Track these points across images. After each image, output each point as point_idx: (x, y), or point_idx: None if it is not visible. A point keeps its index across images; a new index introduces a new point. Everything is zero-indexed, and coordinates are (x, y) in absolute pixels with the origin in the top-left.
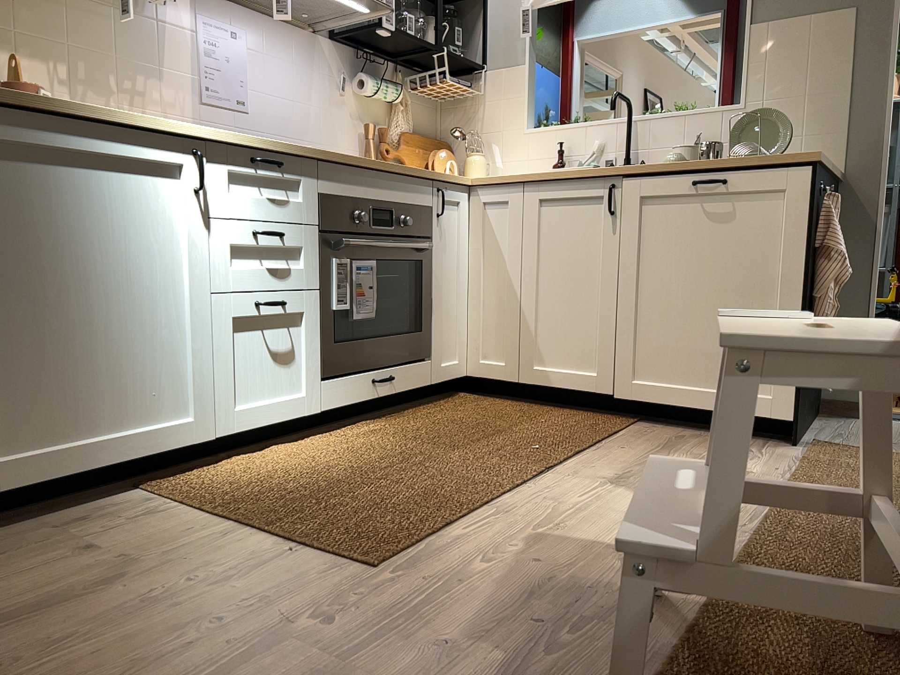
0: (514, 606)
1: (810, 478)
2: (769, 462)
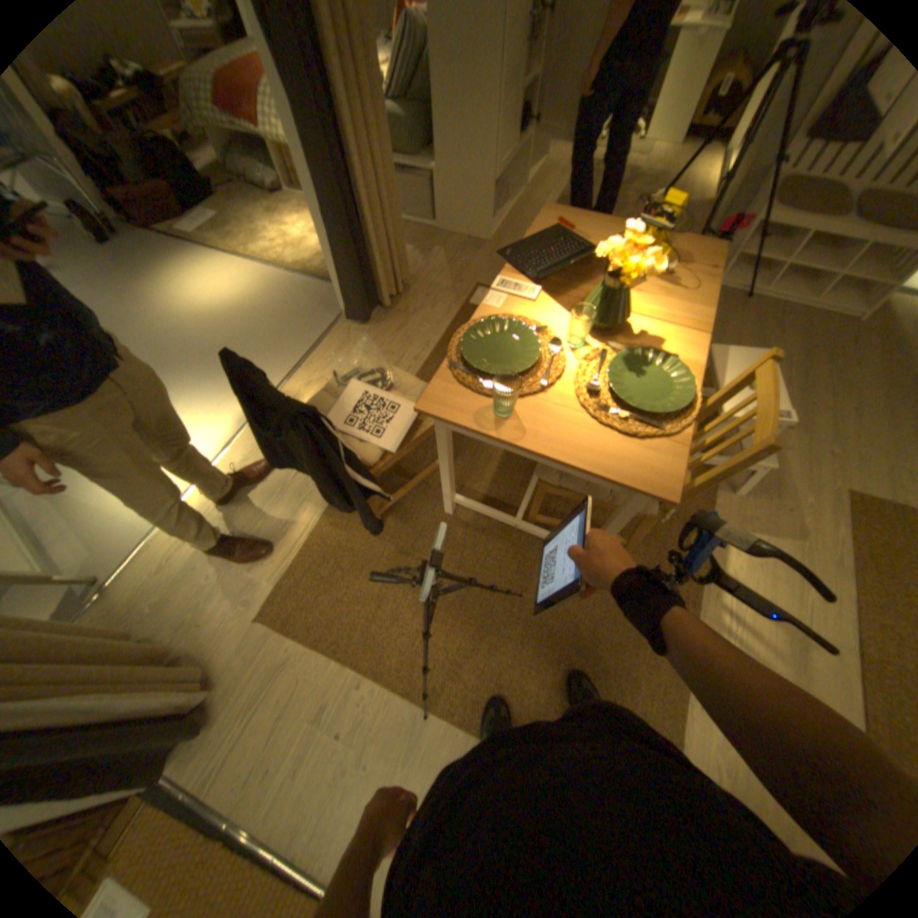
0: (784, 479)
1: (680, 686)
2: (712, 734)
